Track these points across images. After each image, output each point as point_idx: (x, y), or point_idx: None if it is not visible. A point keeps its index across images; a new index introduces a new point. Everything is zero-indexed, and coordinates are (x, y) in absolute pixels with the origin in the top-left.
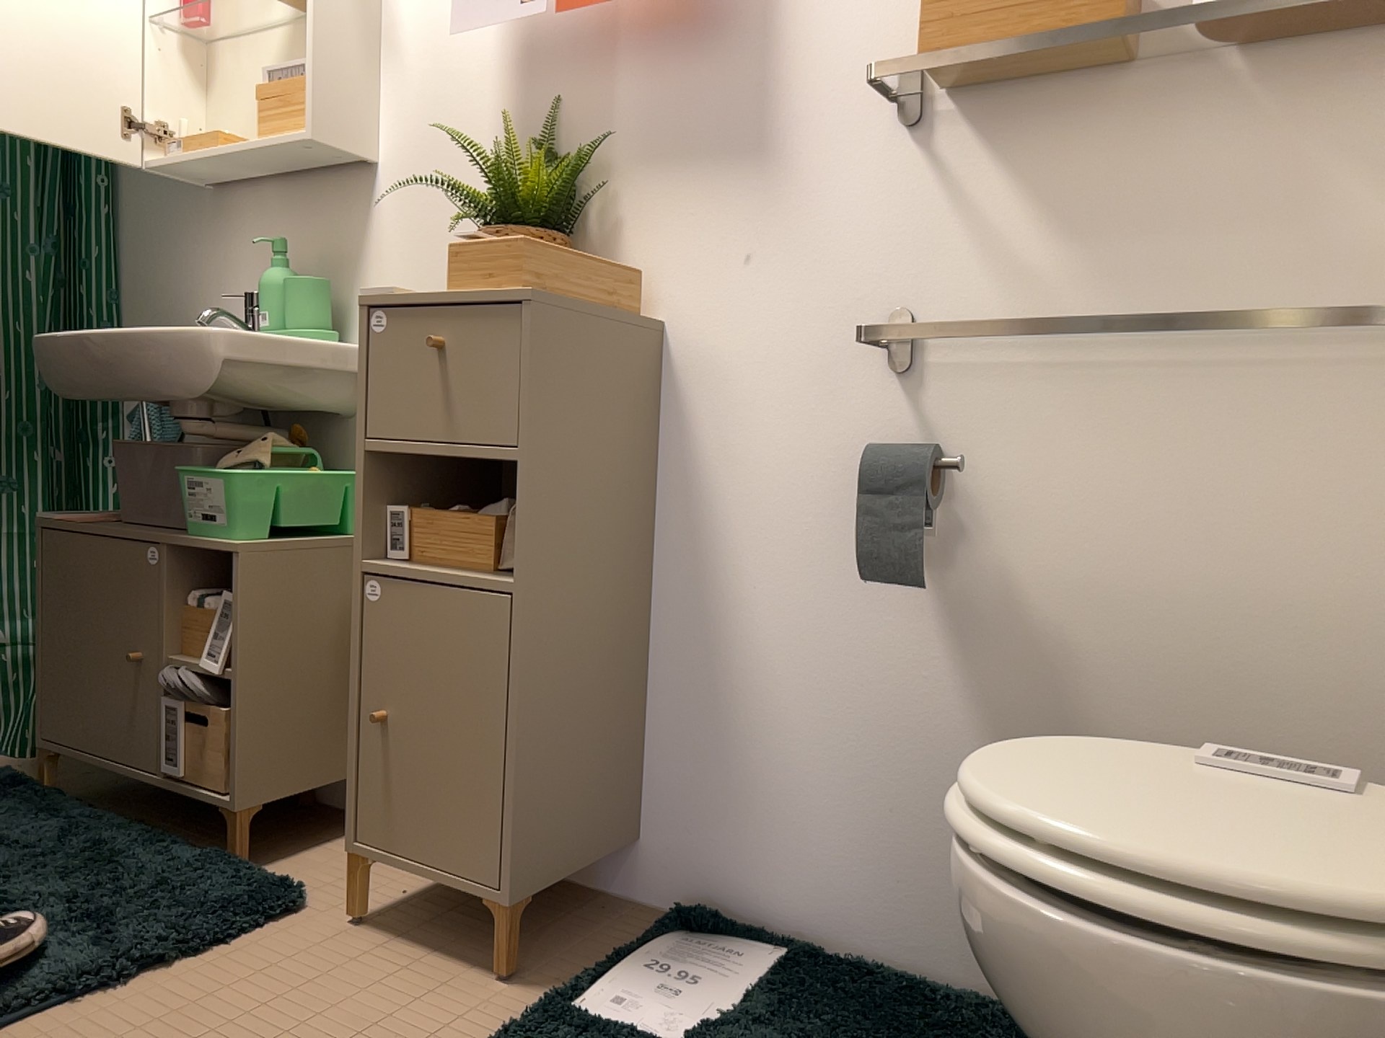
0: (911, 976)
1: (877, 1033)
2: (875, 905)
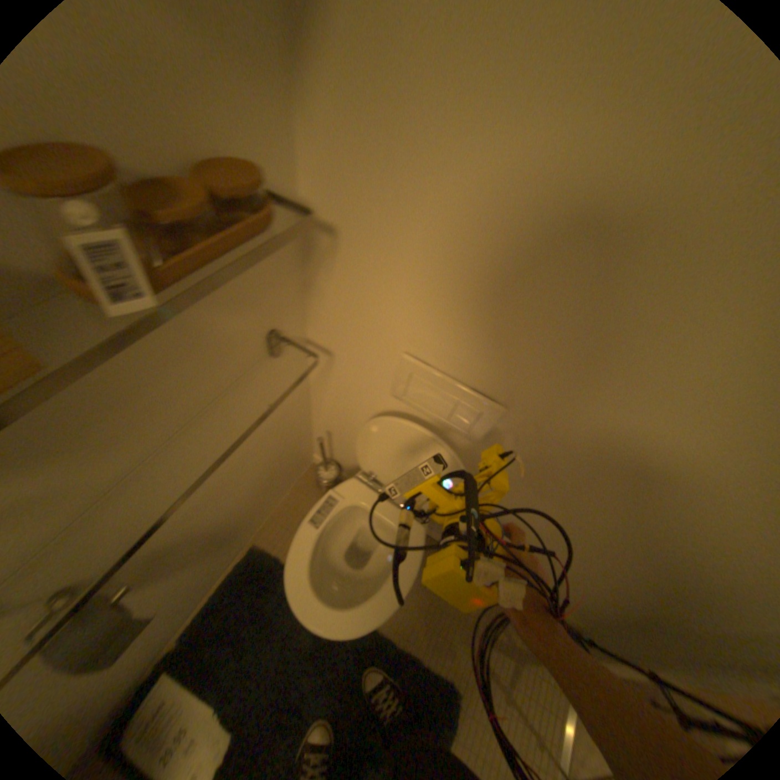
0: (210, 613)
1: (248, 638)
2: (172, 626)
